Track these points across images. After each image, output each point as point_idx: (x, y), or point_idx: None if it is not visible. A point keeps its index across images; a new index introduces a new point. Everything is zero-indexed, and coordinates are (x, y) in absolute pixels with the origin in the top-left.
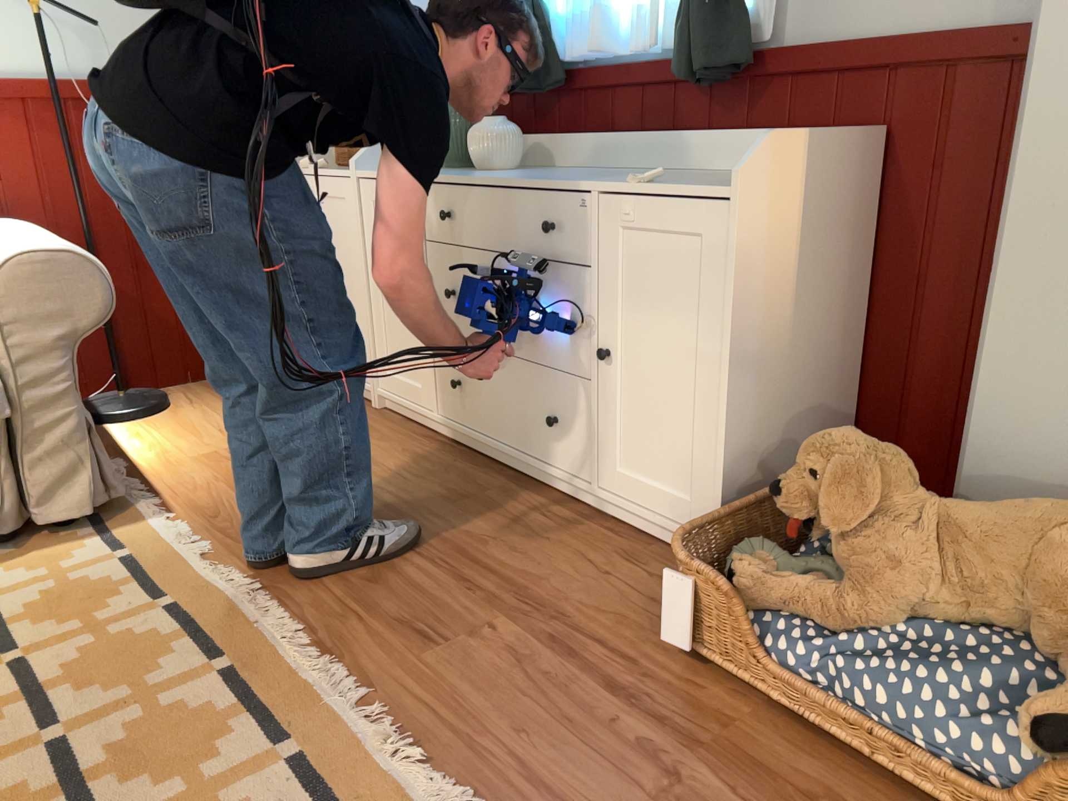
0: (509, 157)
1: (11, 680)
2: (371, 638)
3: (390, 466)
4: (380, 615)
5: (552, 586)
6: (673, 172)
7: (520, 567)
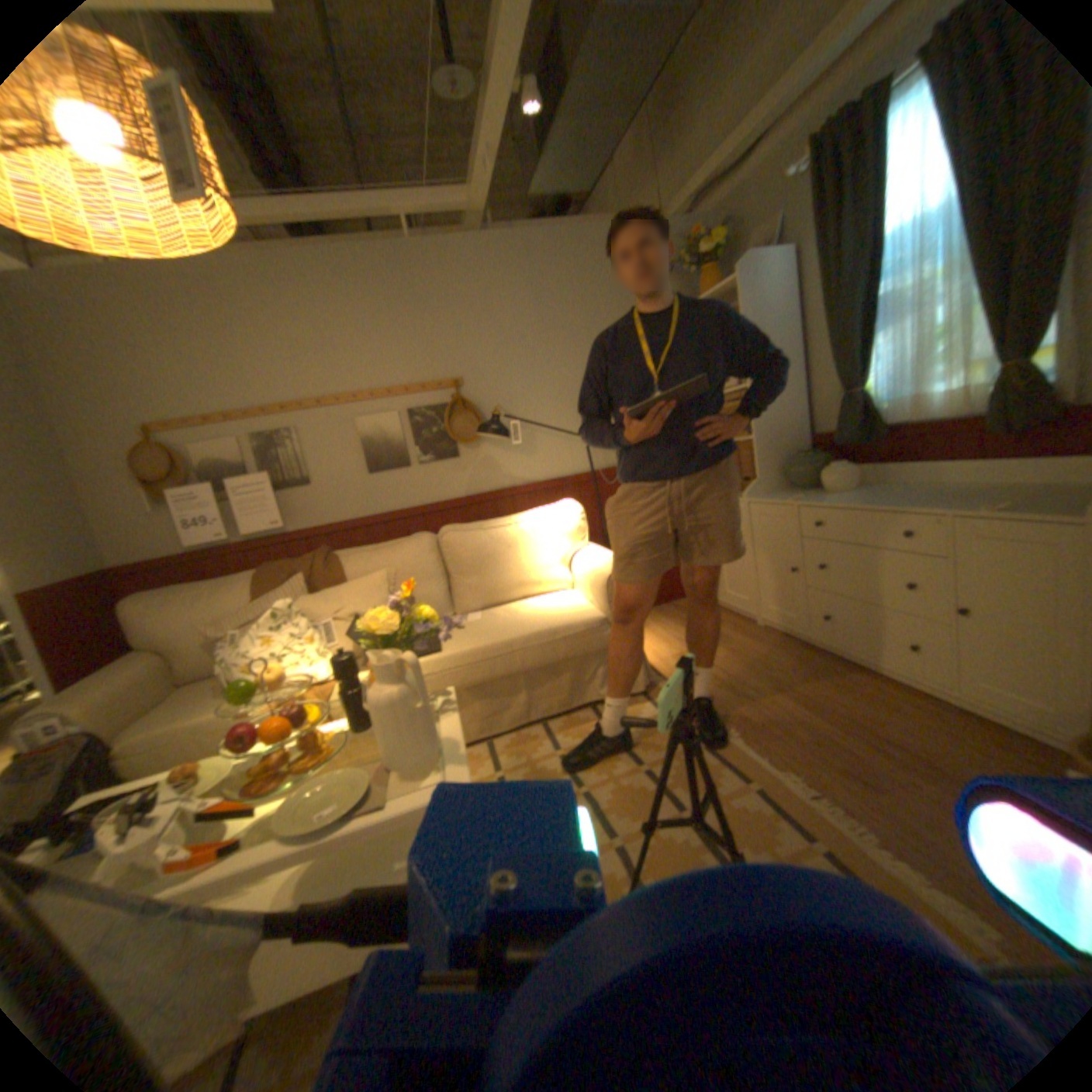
0: (853, 483)
1: (649, 781)
2: (836, 783)
3: (790, 666)
4: (834, 768)
5: (950, 762)
6: (990, 483)
7: (917, 745)
